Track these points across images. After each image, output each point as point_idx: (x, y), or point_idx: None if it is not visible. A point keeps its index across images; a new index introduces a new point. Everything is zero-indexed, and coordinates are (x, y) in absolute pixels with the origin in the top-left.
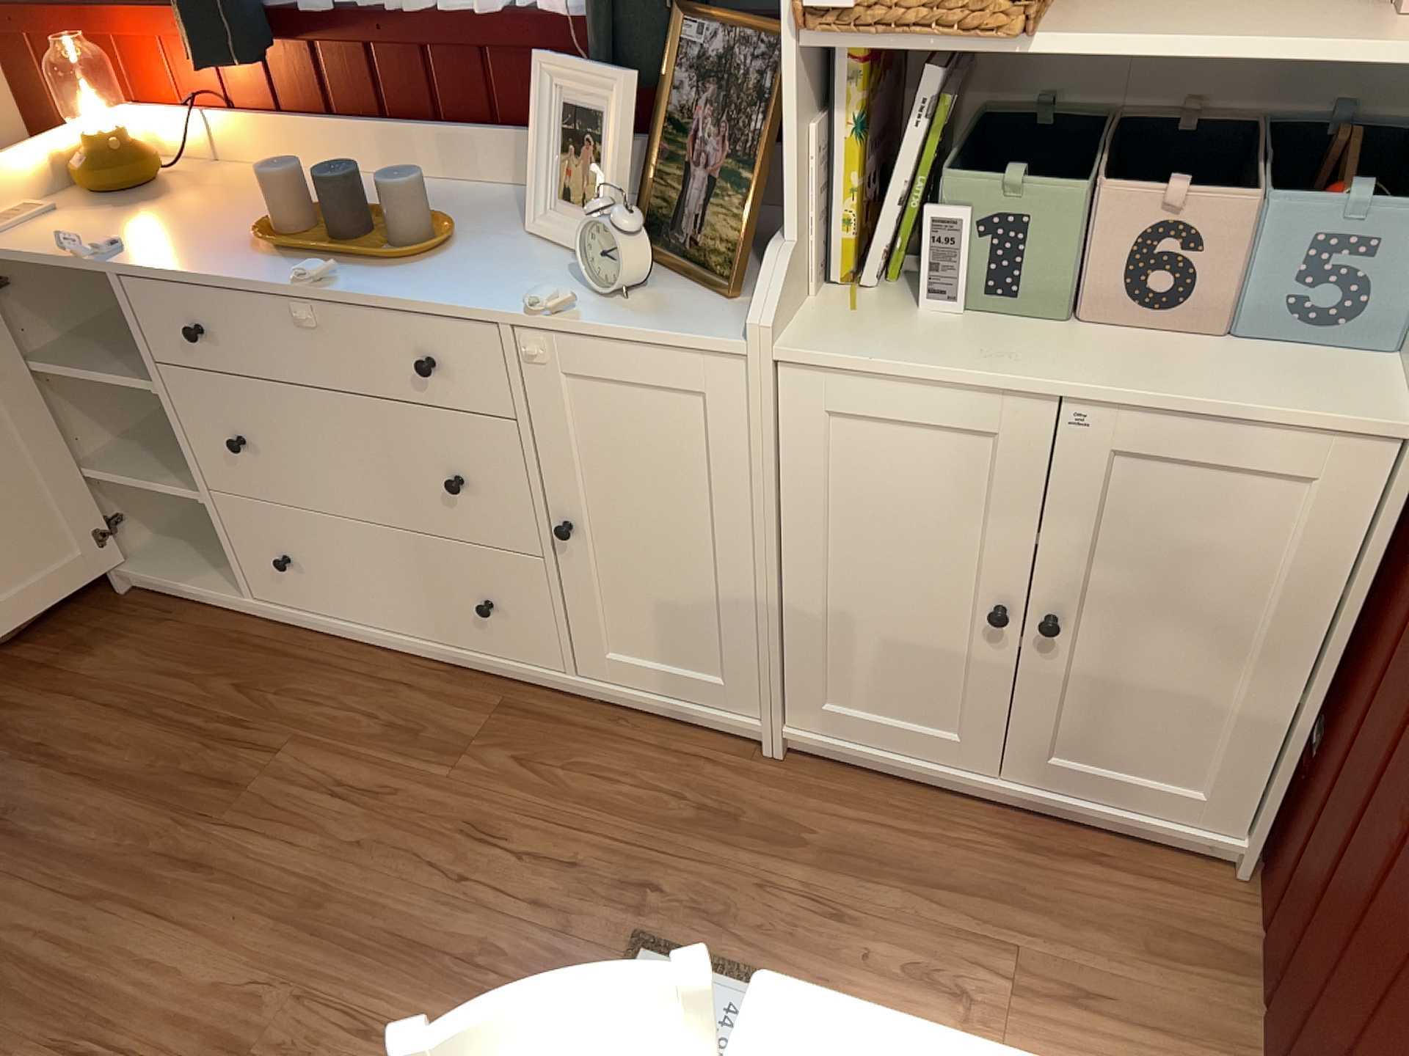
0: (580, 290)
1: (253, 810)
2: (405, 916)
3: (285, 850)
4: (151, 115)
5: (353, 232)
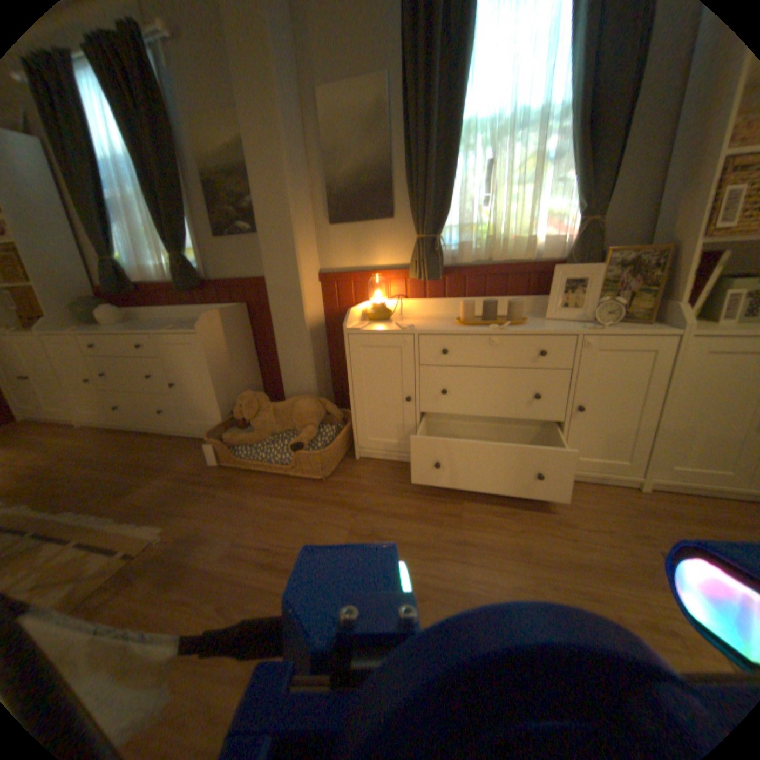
0: (590, 325)
1: (467, 527)
2: (567, 560)
3: (494, 540)
4: (385, 296)
5: (491, 317)
